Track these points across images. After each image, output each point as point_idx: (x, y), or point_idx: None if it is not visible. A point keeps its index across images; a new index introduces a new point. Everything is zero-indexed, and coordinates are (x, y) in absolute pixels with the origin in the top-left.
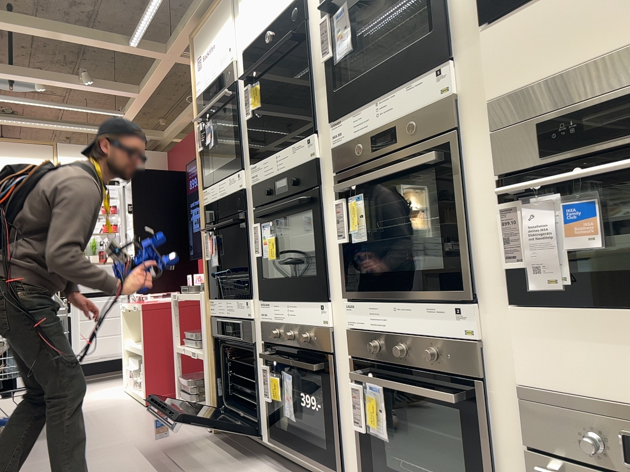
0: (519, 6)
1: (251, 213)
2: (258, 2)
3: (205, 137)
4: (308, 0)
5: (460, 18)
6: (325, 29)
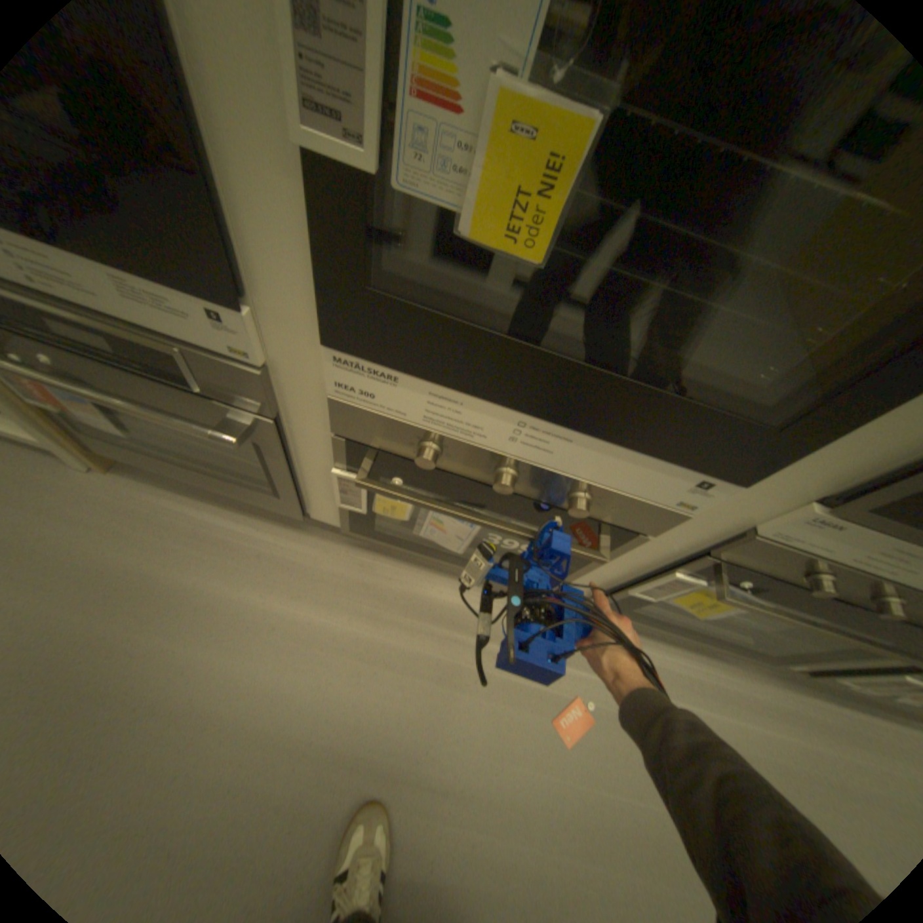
0: None
1: None
2: None
3: None
4: None
5: None
6: None
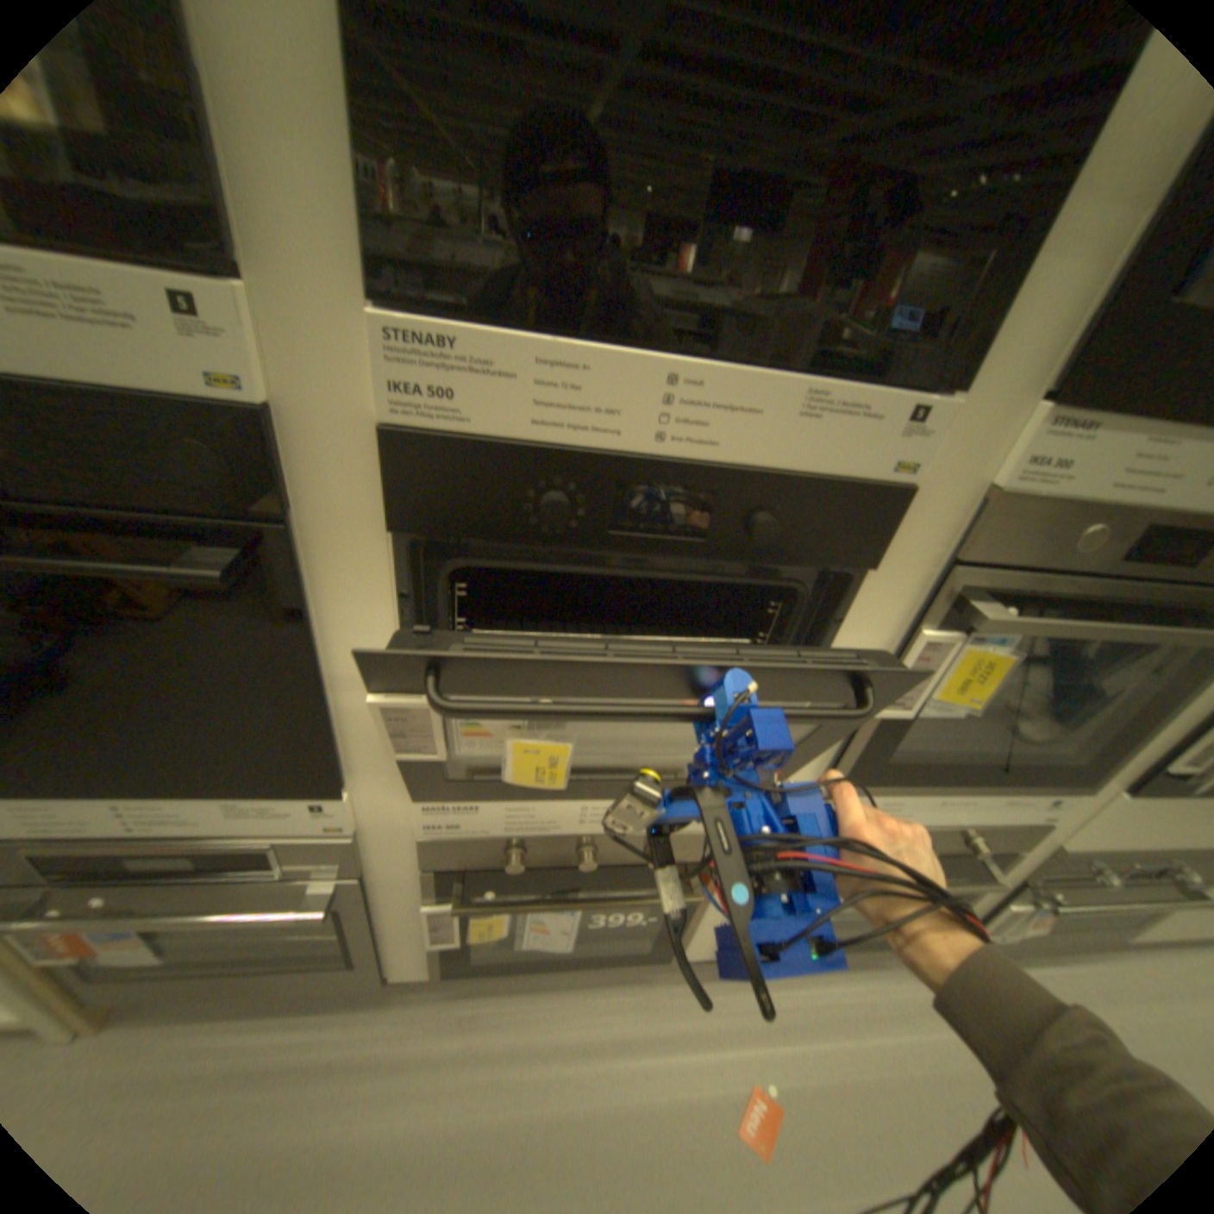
0: None
1: (347, 541)
2: None
3: None
4: None
5: None
6: None
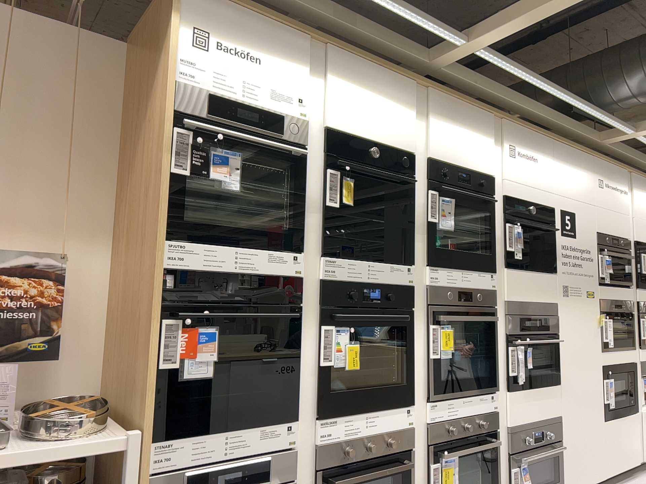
0: (512, 267)
1: (309, 310)
2: (363, 105)
3: (206, 163)
4: (415, 161)
5: (497, 256)
6: (436, 200)
